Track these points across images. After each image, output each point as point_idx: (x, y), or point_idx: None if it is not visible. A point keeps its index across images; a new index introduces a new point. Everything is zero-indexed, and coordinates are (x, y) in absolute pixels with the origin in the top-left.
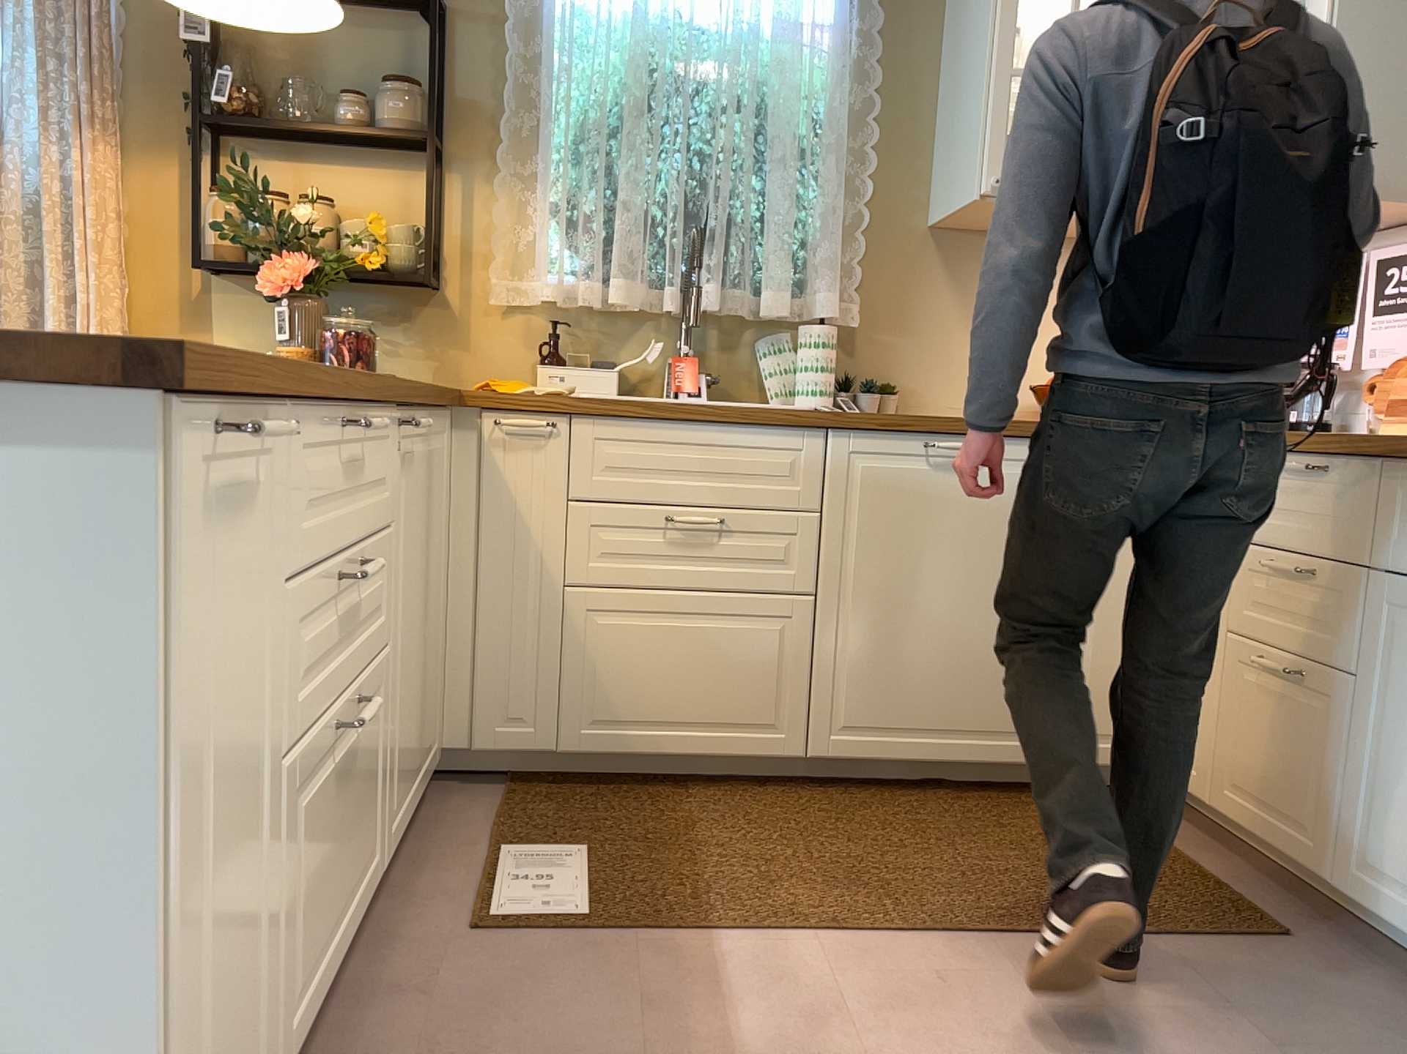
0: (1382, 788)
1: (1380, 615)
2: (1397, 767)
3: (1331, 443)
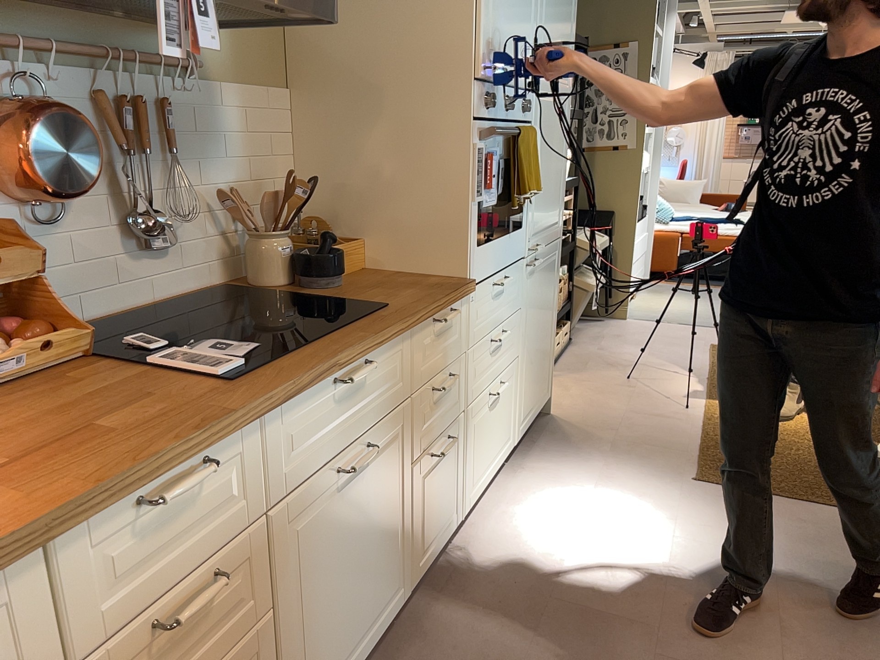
0: (304, 648)
1: (282, 535)
2: (312, 618)
3: (225, 424)
